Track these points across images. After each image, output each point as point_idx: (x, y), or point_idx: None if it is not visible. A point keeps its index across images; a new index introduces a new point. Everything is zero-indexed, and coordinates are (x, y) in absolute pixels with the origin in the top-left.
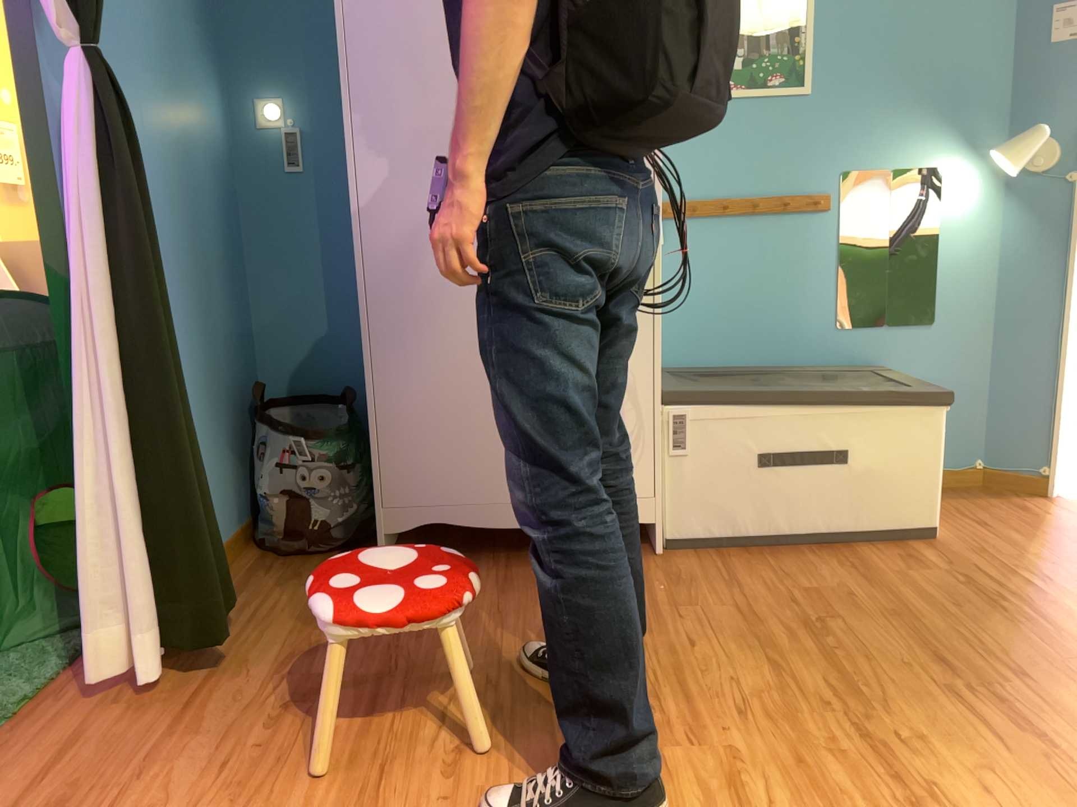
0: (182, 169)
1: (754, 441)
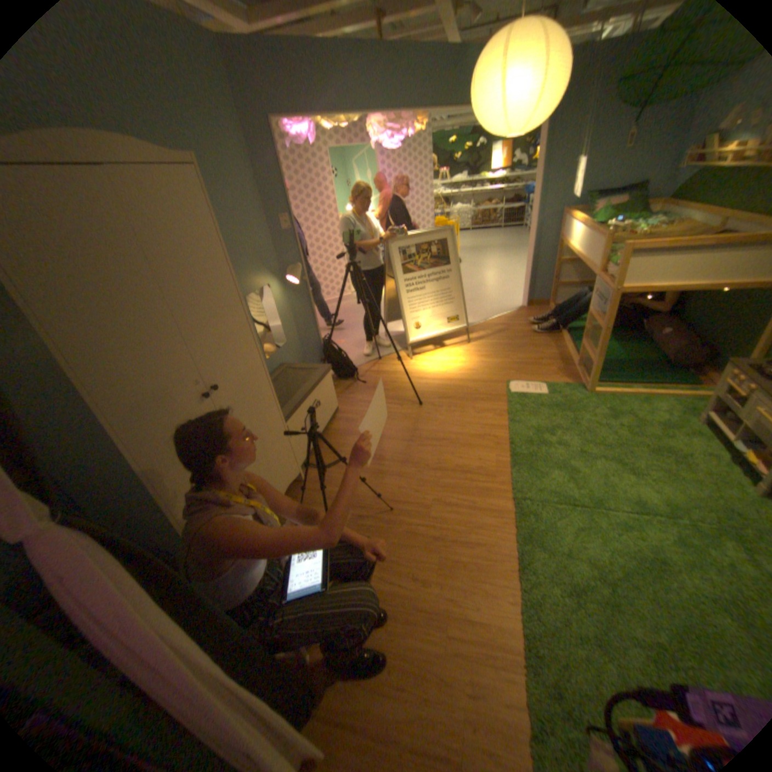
0: None
1: (303, 418)
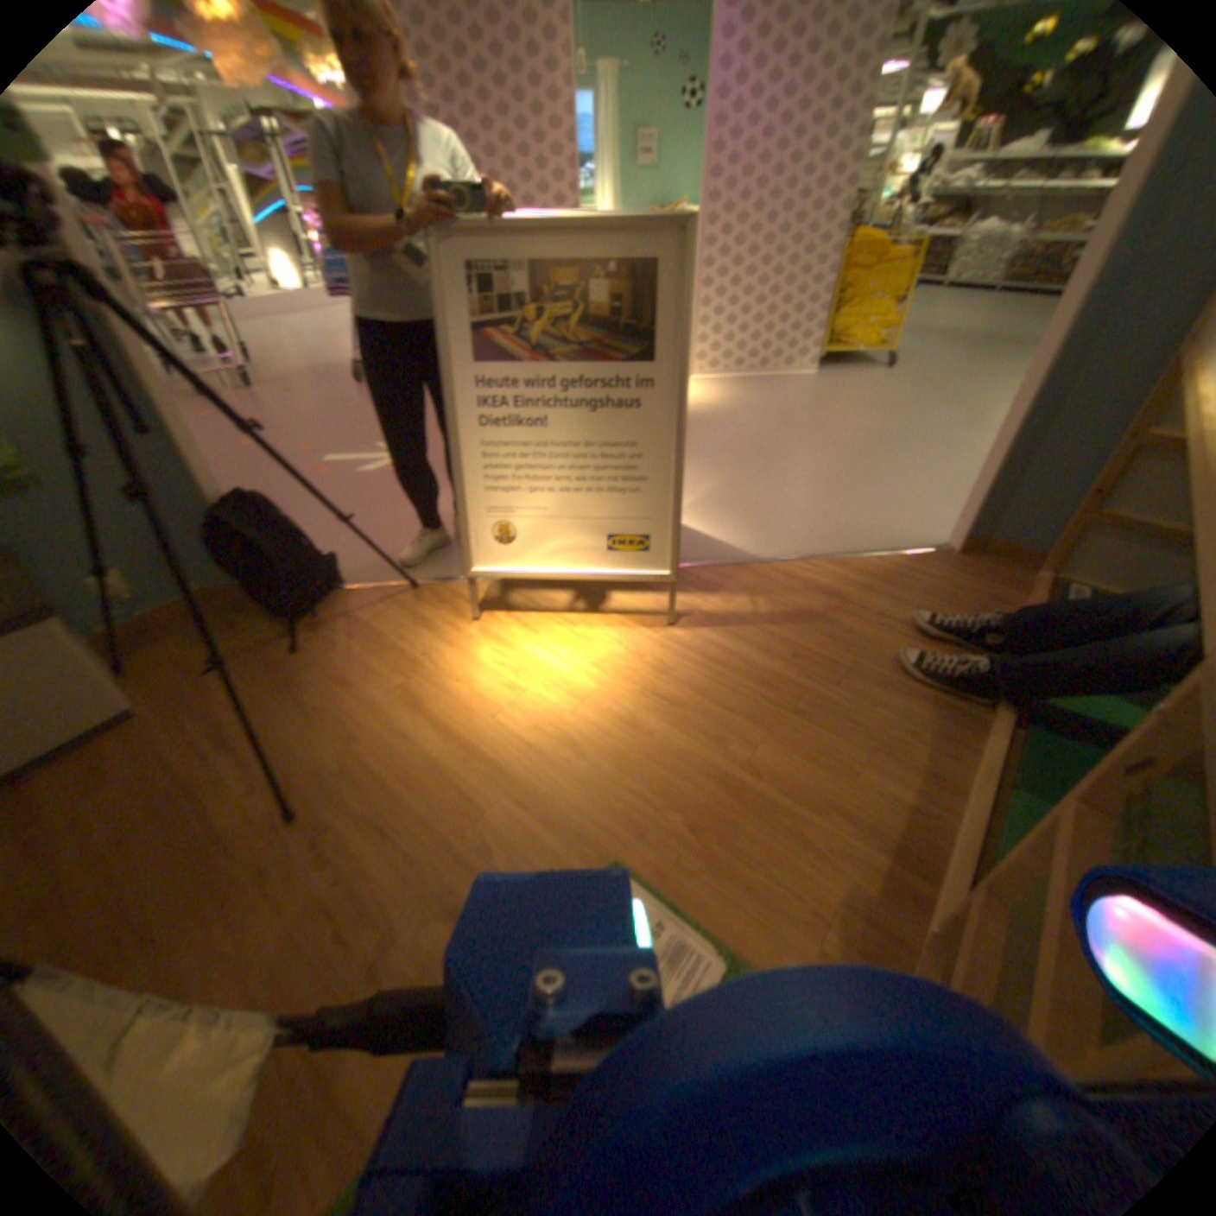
0: None
1: None
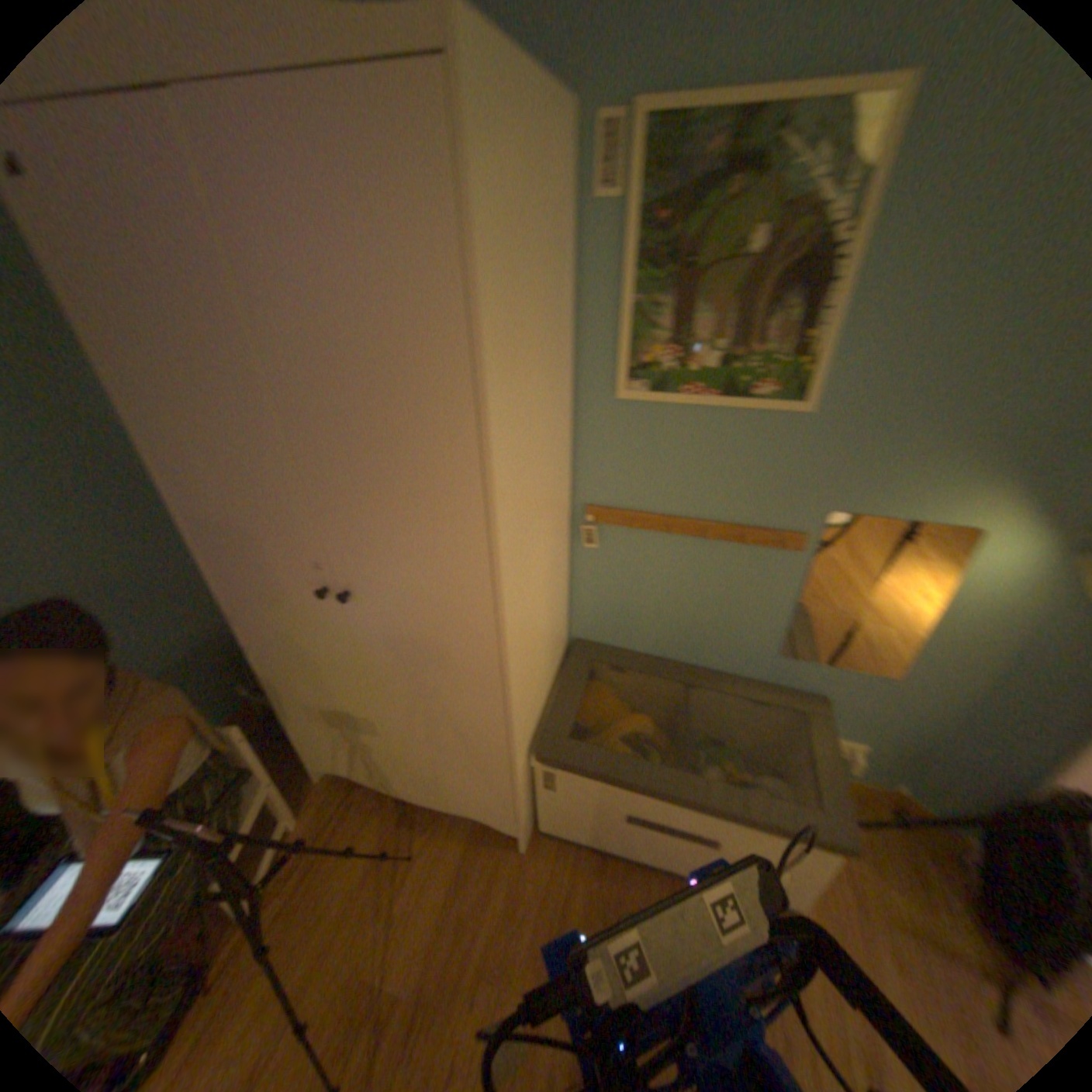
0: (80, 473)
1: (622, 812)
